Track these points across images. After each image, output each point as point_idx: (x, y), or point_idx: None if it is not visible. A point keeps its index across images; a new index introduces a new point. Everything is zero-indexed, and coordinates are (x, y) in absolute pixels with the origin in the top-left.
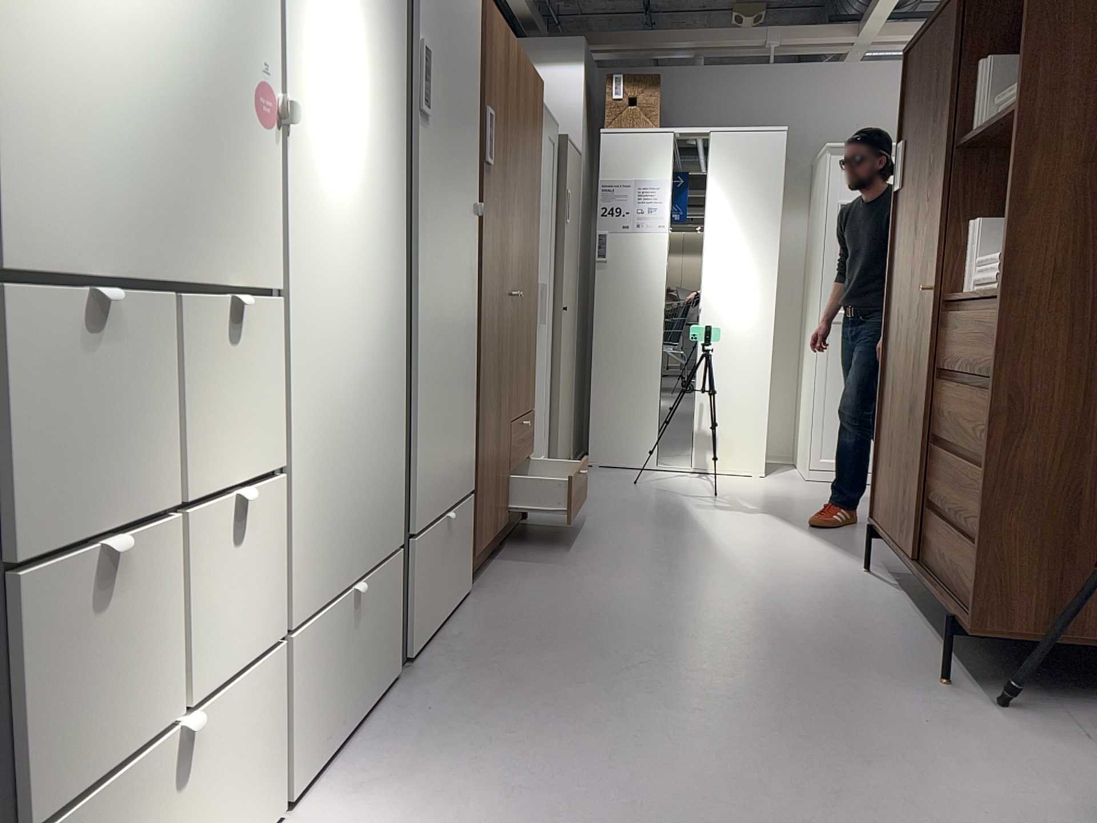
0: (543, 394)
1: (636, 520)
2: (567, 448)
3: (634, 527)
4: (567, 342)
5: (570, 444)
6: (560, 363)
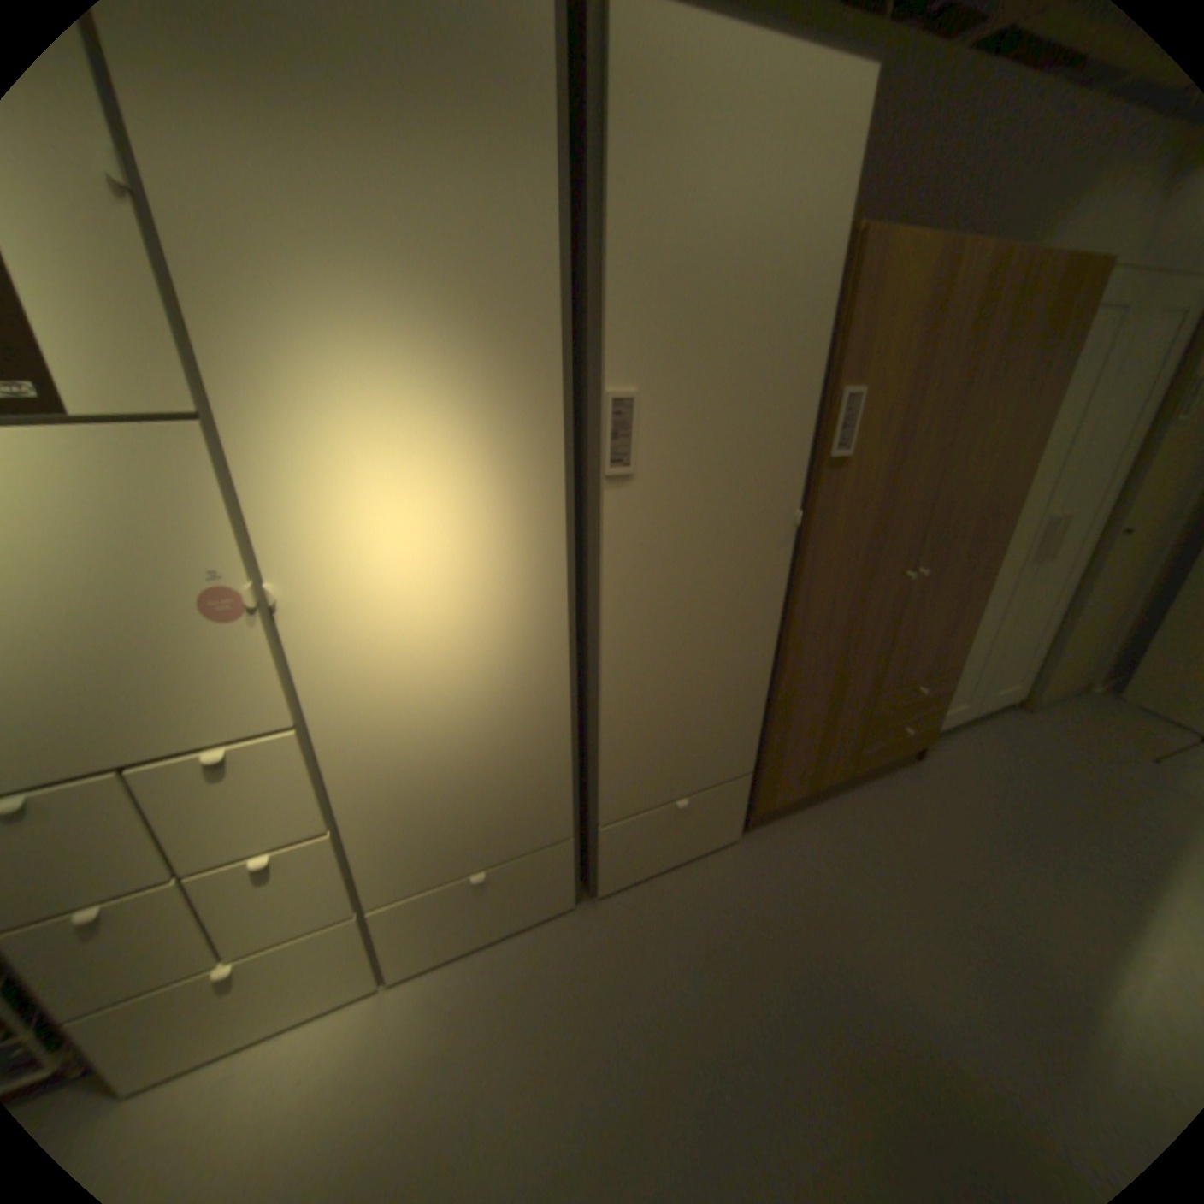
0: (1041, 629)
1: (1064, 834)
2: (1081, 678)
3: (1048, 845)
4: (1120, 570)
5: (1094, 673)
6: (1090, 598)
